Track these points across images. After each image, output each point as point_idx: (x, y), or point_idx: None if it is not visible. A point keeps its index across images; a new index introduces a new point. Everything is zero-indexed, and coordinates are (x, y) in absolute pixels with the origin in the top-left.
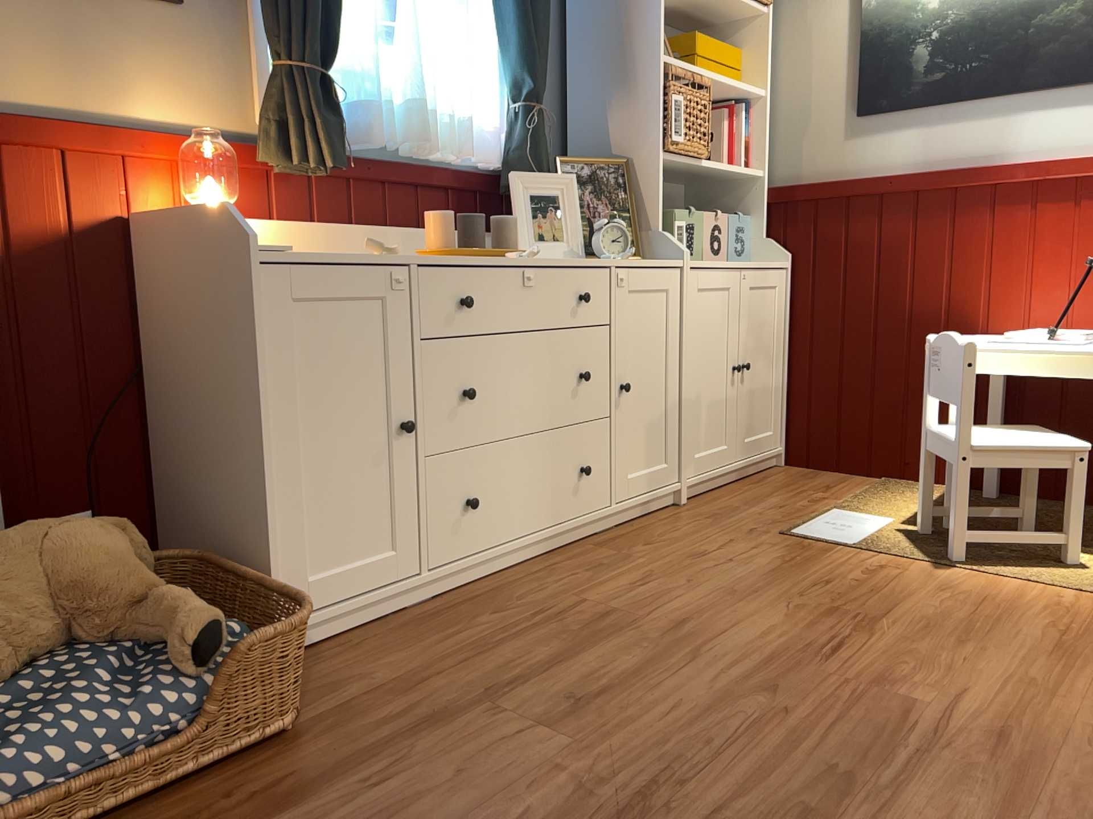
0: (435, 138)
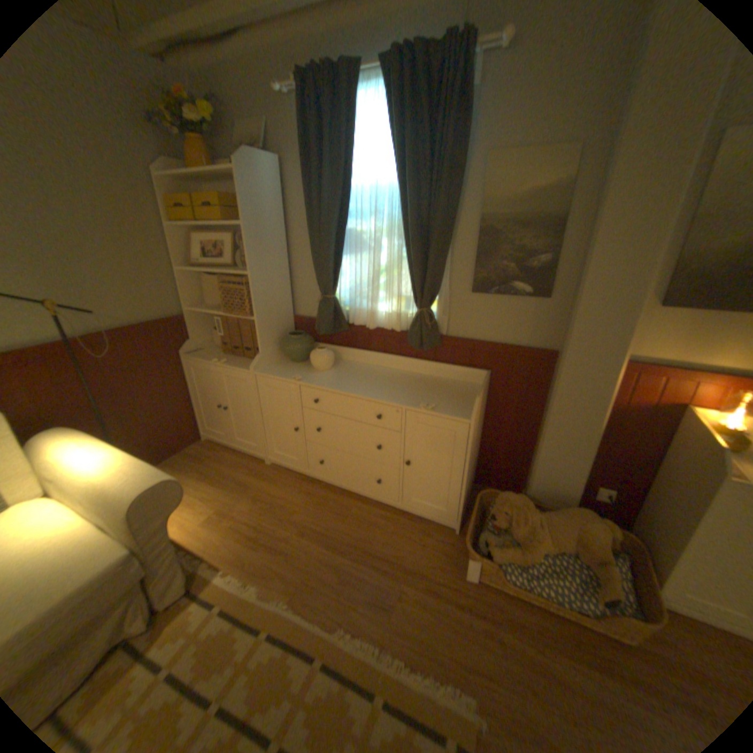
0: None
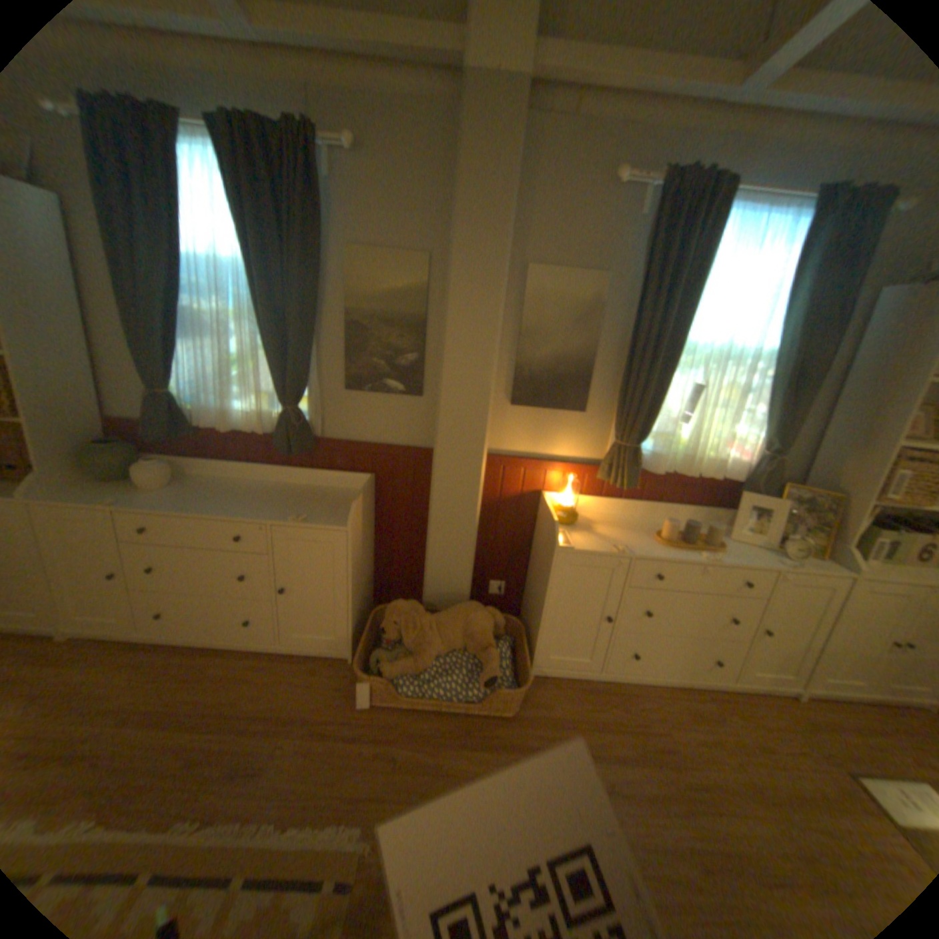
0: (703, 465)
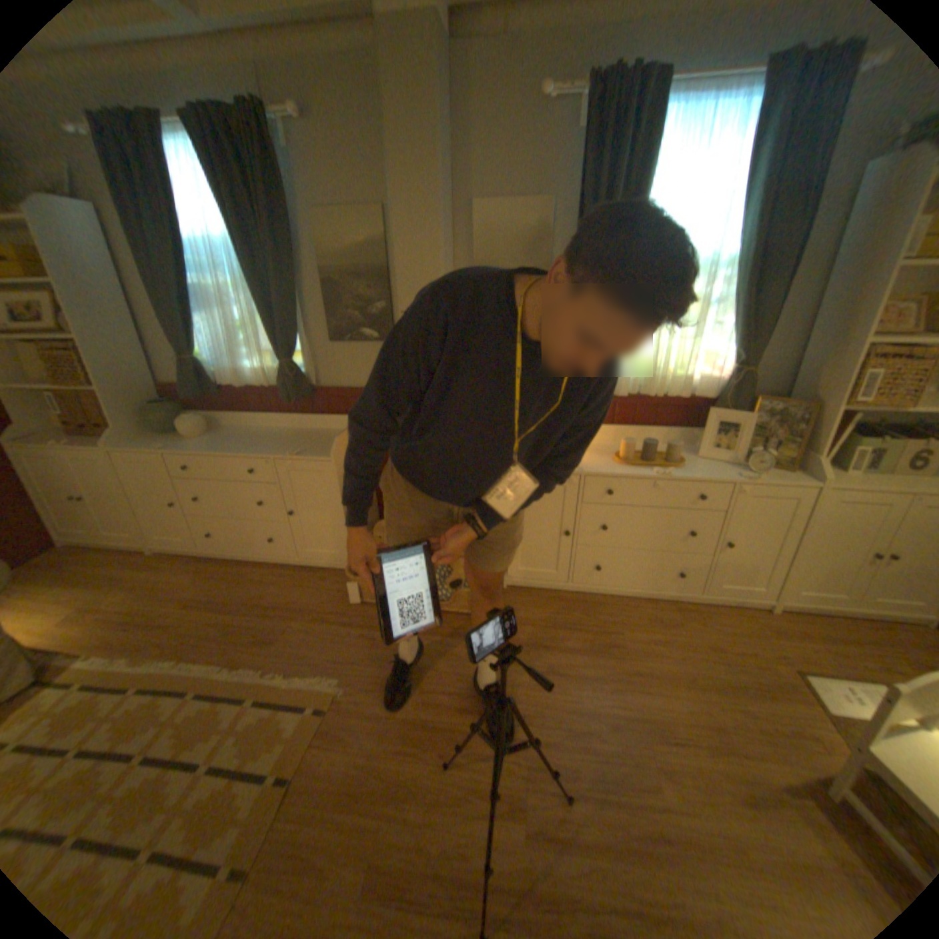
0: (672, 384)
